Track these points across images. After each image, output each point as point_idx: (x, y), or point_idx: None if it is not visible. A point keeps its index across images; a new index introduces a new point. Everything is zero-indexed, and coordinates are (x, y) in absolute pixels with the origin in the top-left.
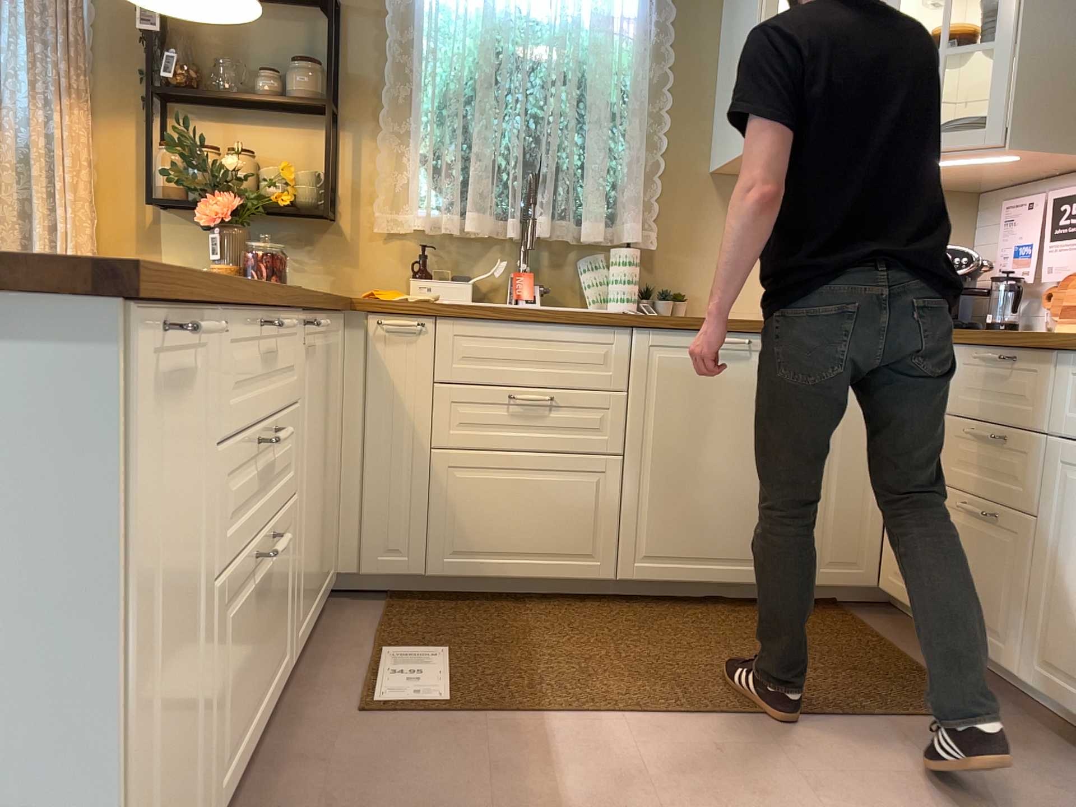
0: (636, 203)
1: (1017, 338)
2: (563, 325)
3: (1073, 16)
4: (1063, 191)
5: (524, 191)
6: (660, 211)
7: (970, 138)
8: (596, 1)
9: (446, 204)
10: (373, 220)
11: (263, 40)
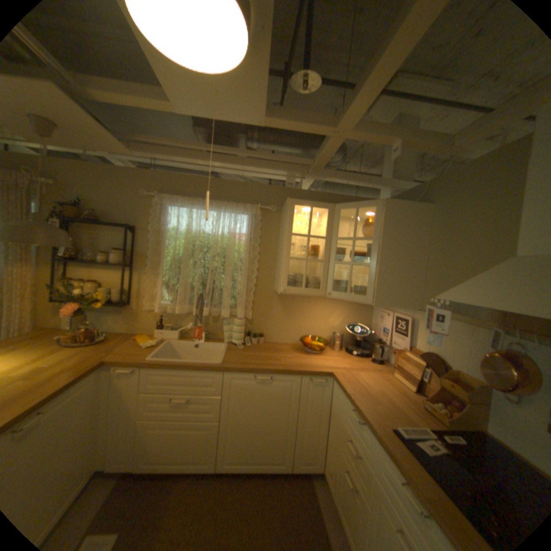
0: (243, 302)
1: (365, 418)
2: (194, 371)
3: (399, 256)
4: (399, 314)
5: (198, 299)
6: (254, 303)
7: (361, 299)
8: (229, 229)
9: (169, 302)
10: (143, 305)
11: (103, 237)
